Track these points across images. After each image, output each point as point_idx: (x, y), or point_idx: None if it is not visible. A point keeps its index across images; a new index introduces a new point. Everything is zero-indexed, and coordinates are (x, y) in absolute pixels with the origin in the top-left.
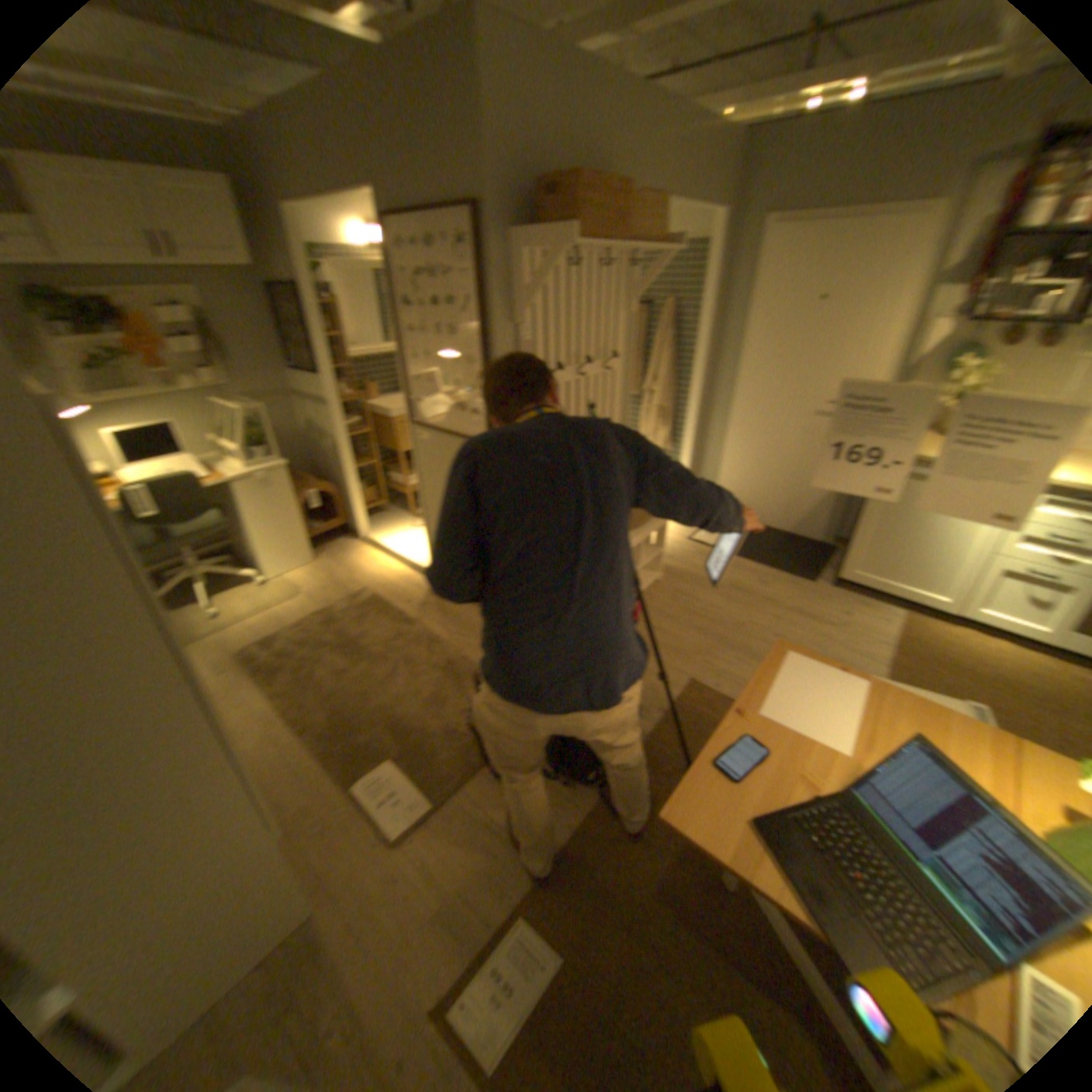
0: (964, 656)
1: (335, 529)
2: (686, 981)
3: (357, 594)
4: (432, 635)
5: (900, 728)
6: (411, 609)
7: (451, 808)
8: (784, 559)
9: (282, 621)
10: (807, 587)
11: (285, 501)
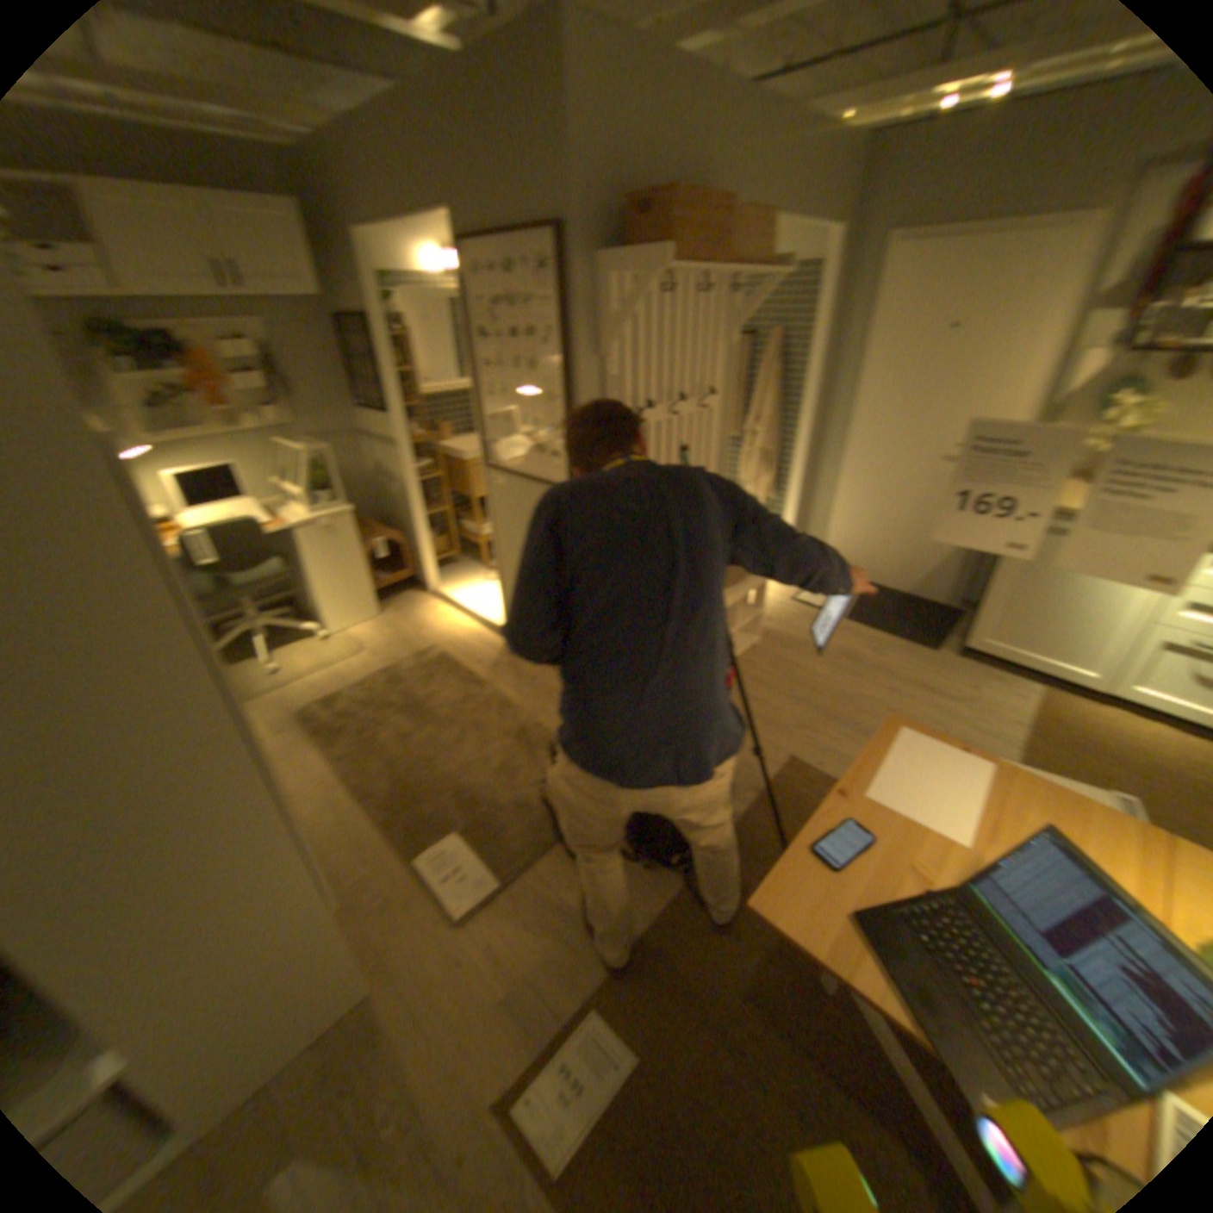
0: (1112, 740)
1: (402, 581)
2: (776, 1091)
3: (425, 652)
4: (504, 698)
5: (1029, 818)
6: (482, 670)
7: (520, 887)
8: (902, 624)
9: (345, 679)
10: (928, 656)
11: (350, 549)
